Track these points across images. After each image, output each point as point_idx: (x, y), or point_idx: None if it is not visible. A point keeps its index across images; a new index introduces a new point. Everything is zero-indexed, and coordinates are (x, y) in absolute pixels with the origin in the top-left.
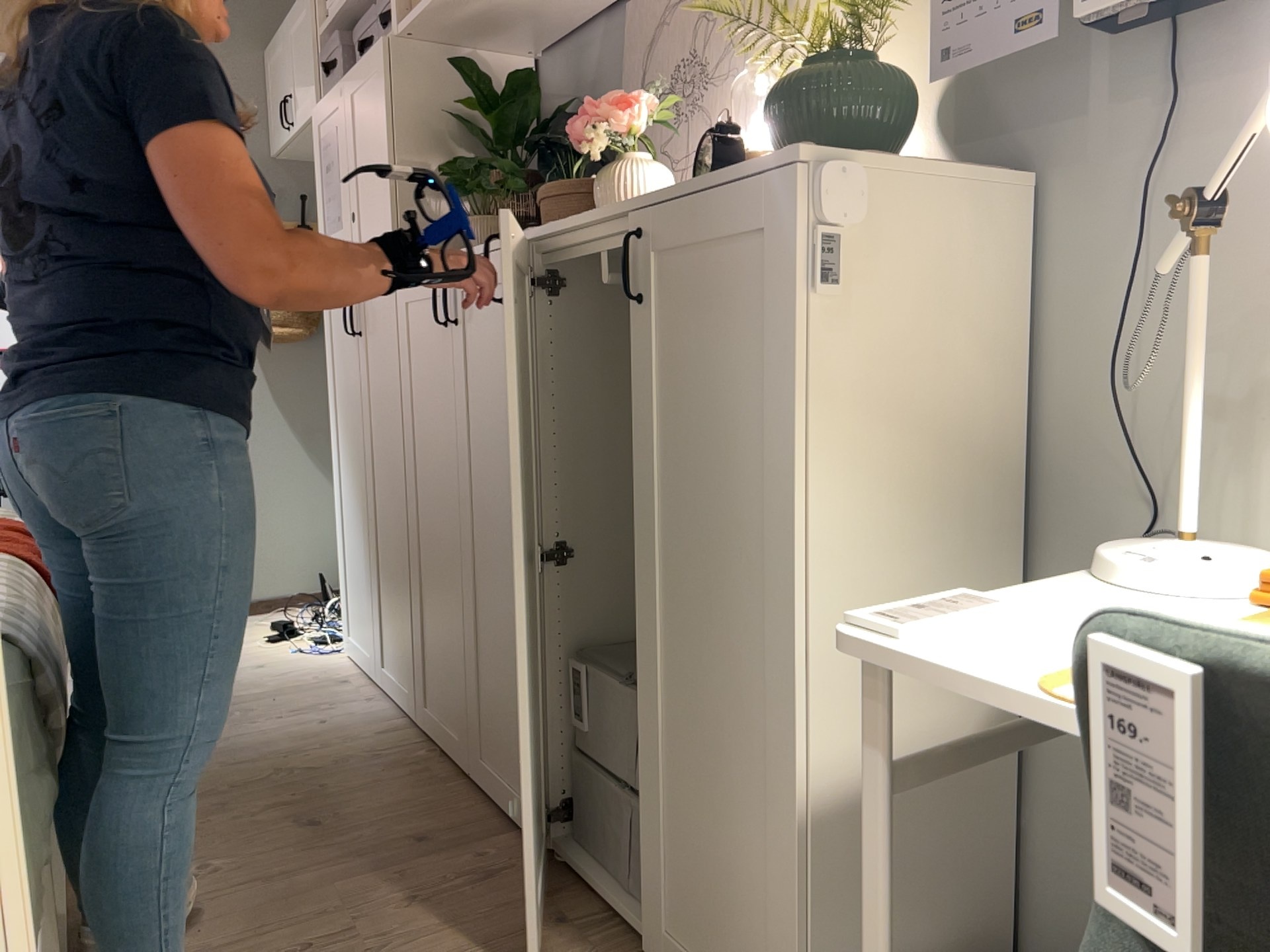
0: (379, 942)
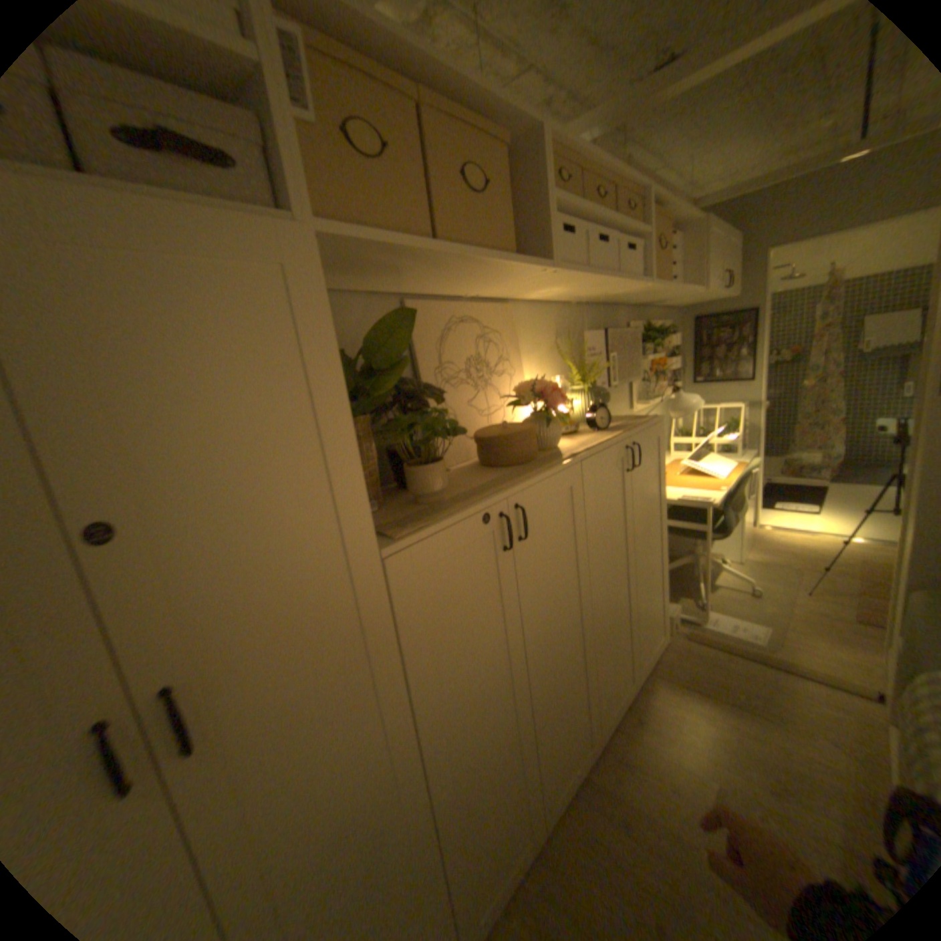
0: (703, 788)
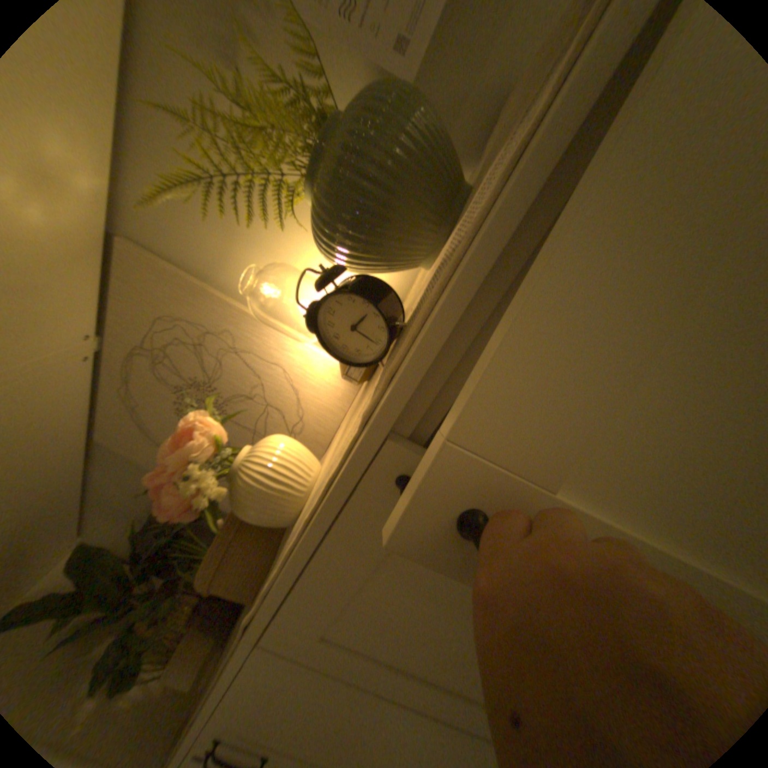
0: None
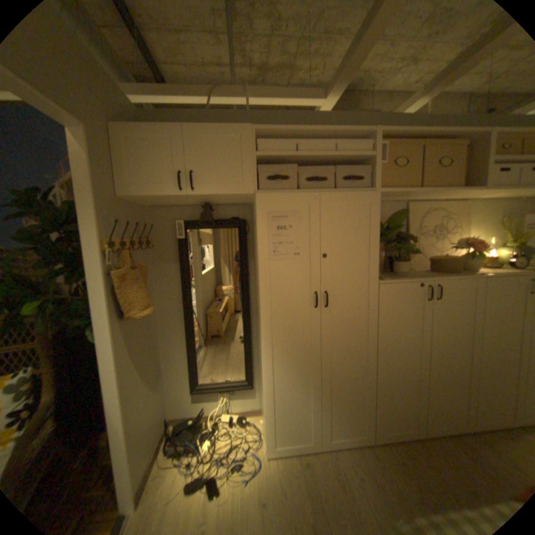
0: None
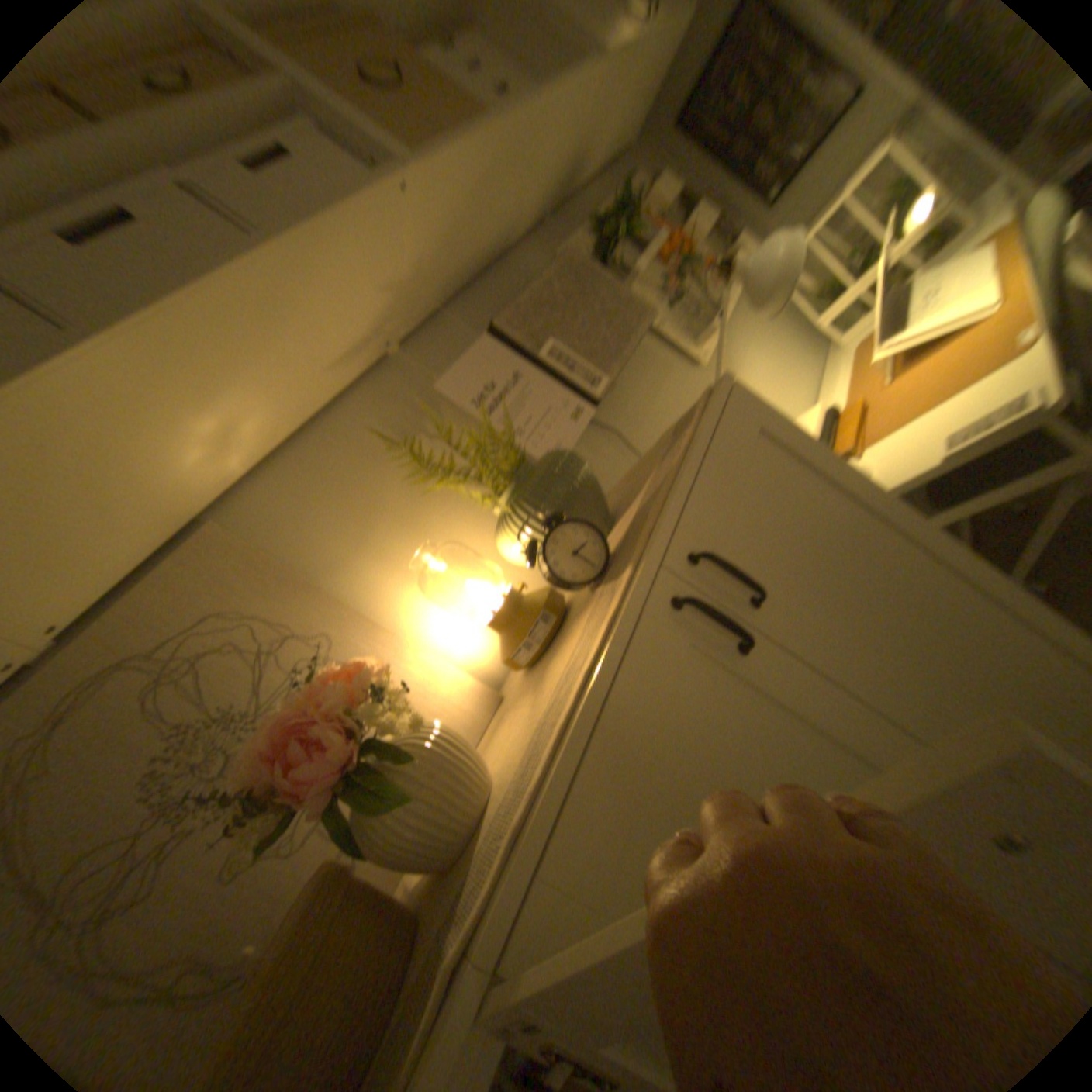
0: None
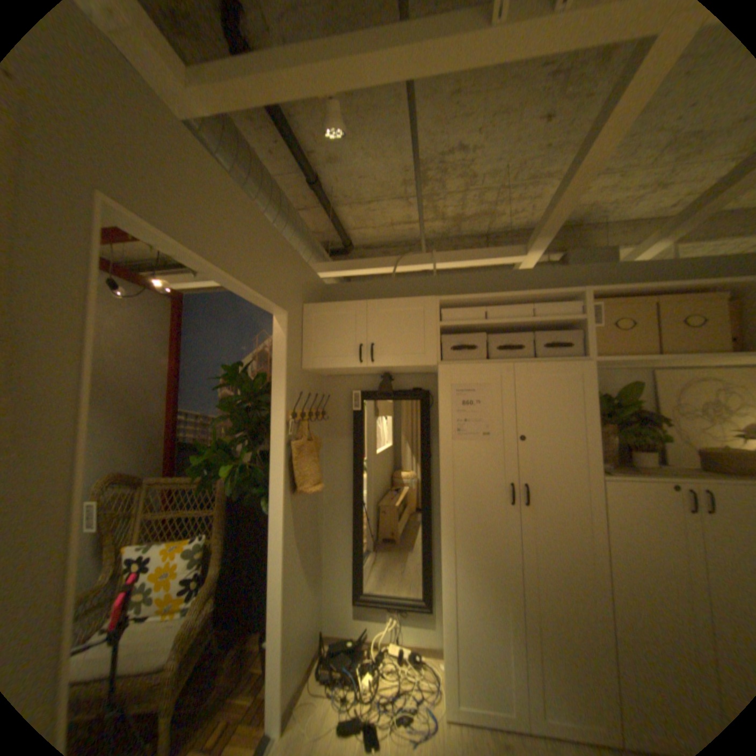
0: None
